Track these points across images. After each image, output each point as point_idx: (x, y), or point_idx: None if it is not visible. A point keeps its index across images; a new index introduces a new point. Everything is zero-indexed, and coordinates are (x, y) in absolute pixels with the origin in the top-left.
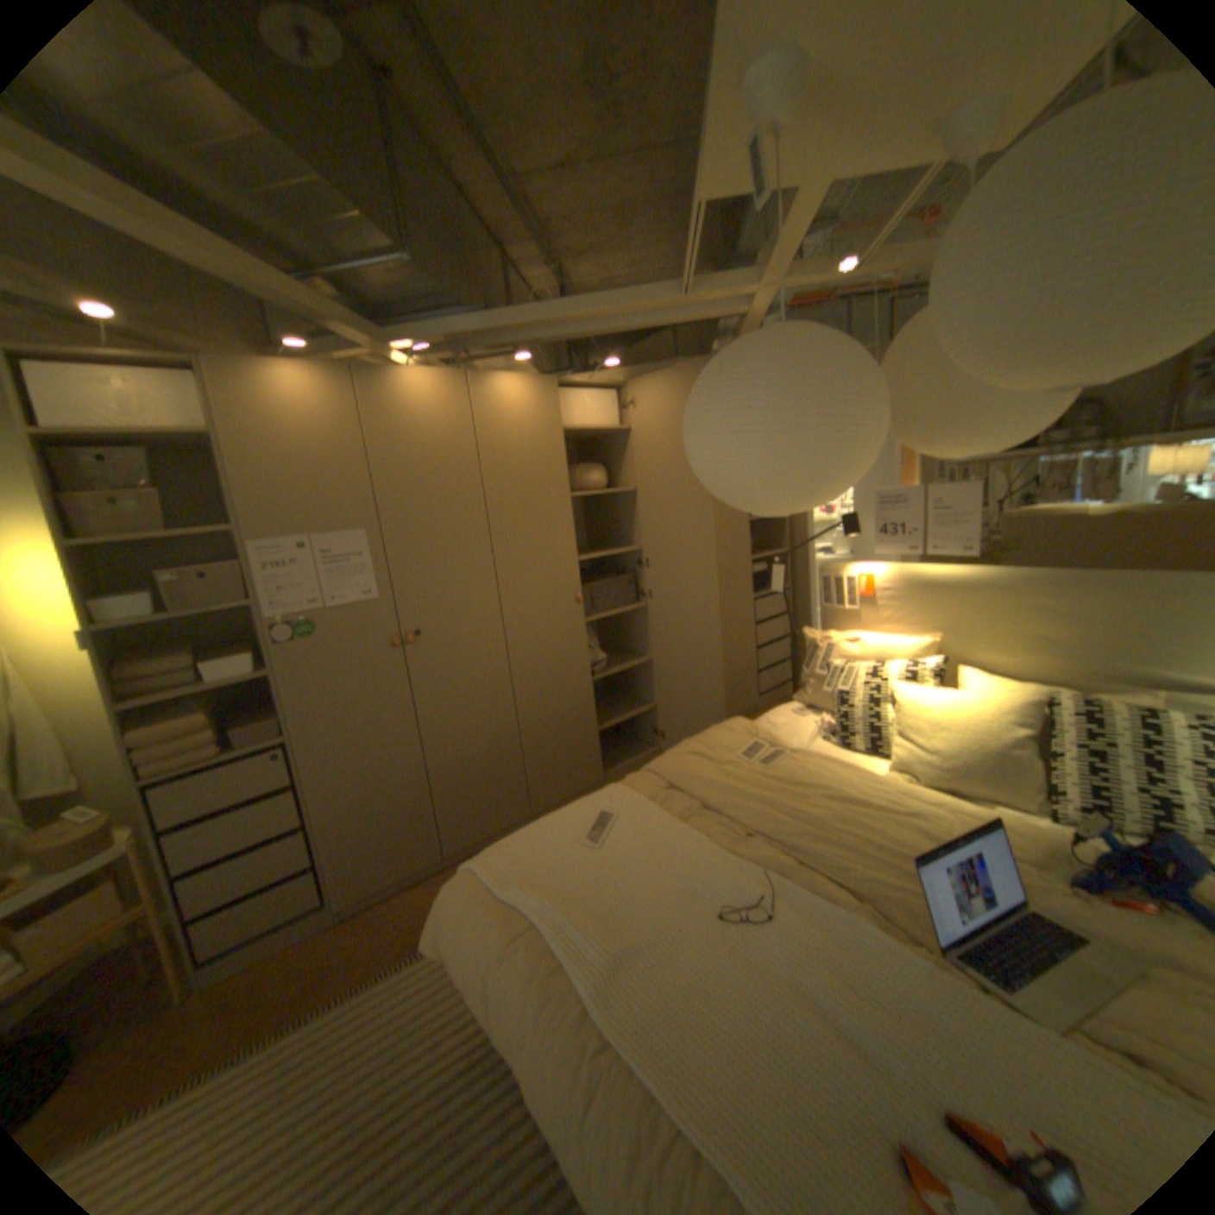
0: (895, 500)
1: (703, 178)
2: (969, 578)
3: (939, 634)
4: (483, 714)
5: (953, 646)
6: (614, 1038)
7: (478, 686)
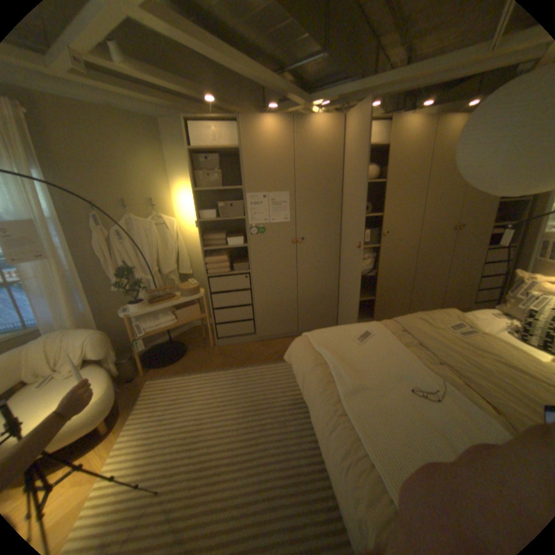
0: None
1: None
2: None
3: None
4: (324, 278)
5: None
6: (350, 413)
7: (324, 266)
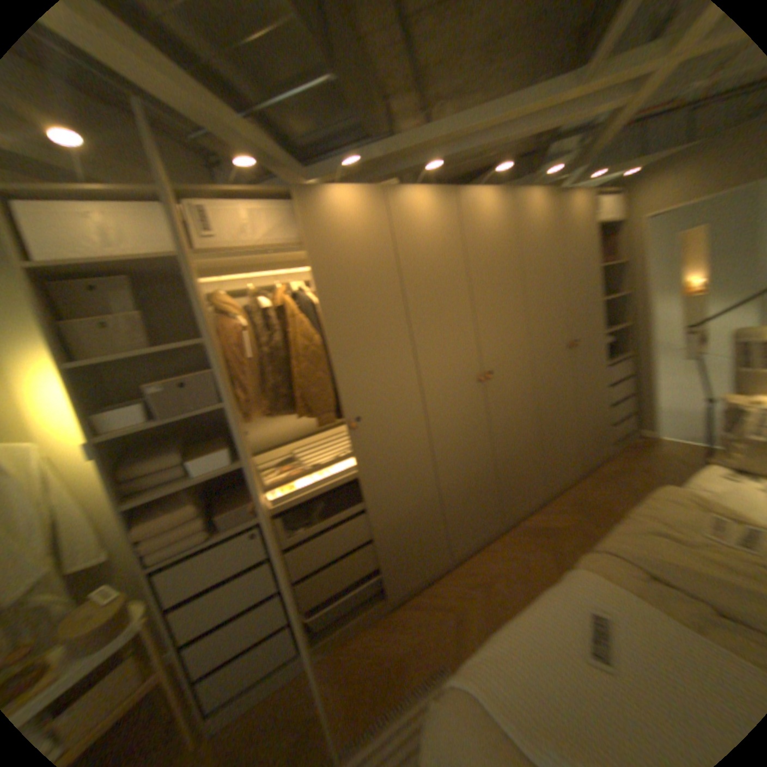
0: None
1: None
2: None
3: None
4: (413, 482)
5: None
6: None
7: (408, 459)
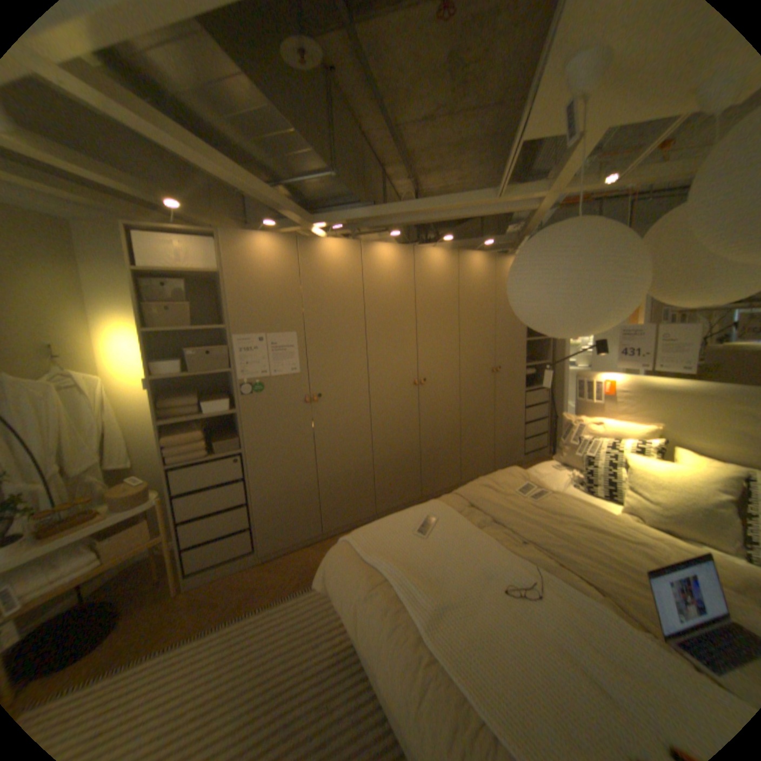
0: (634, 333)
1: (528, 126)
2: (687, 388)
3: (662, 424)
4: (352, 448)
5: (672, 433)
6: (440, 657)
7: (351, 431)
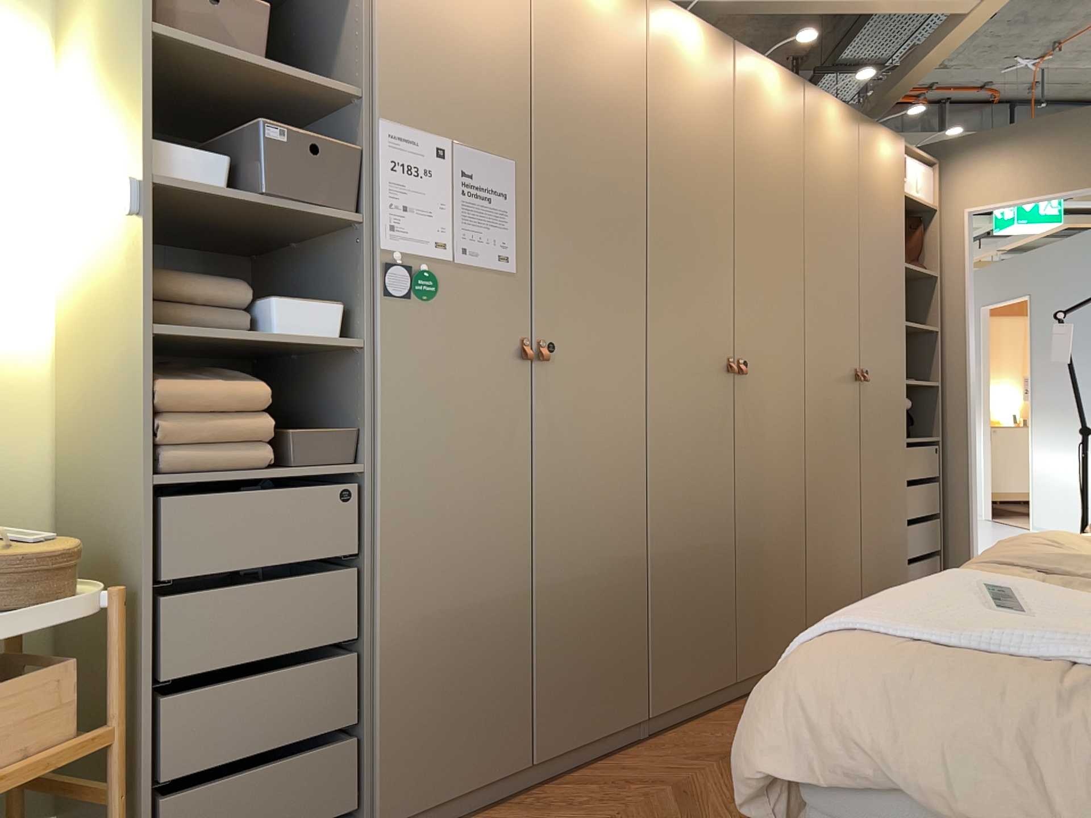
0: None
1: None
2: None
3: None
4: (601, 513)
5: None
6: None
7: (601, 463)
